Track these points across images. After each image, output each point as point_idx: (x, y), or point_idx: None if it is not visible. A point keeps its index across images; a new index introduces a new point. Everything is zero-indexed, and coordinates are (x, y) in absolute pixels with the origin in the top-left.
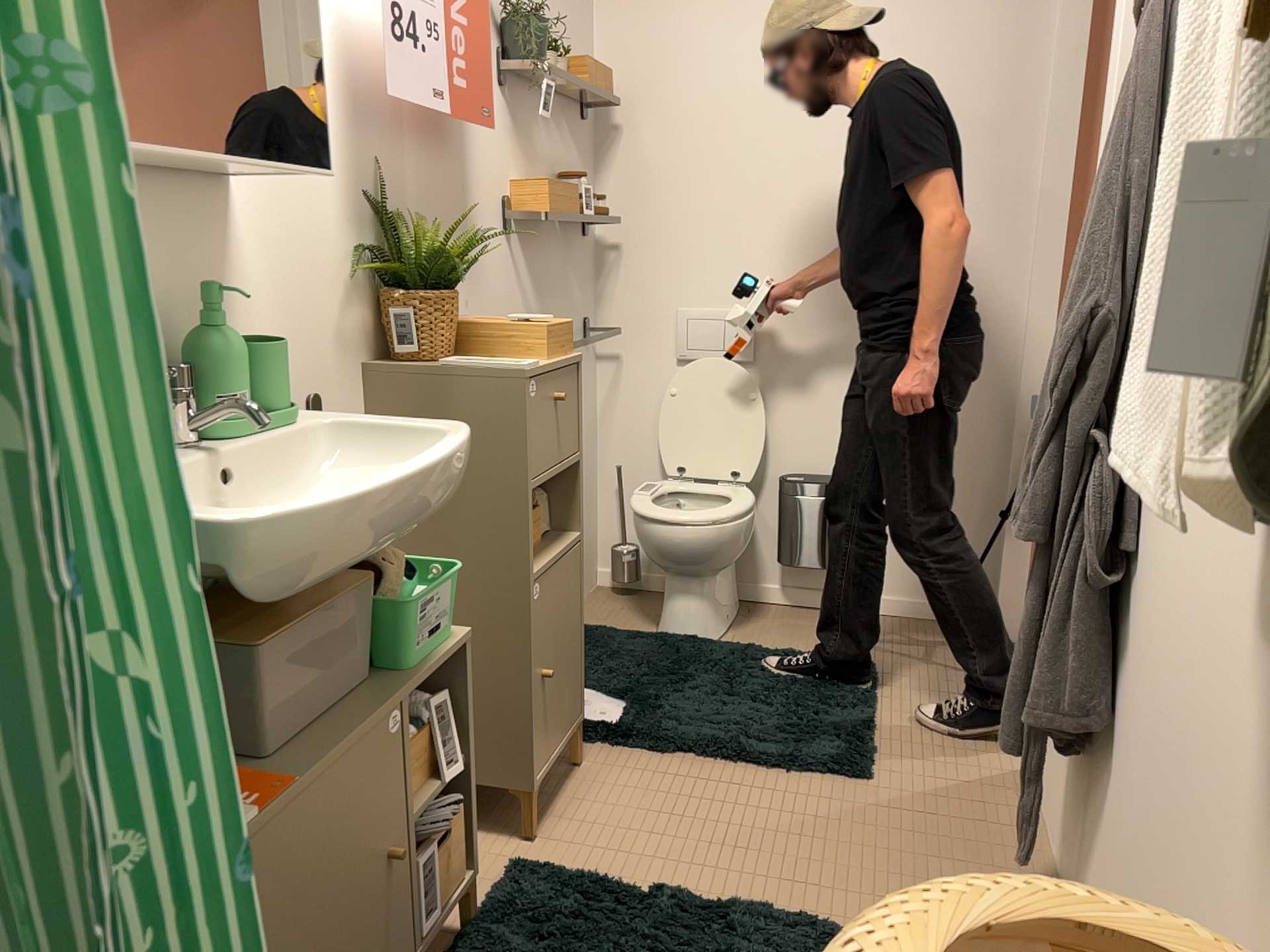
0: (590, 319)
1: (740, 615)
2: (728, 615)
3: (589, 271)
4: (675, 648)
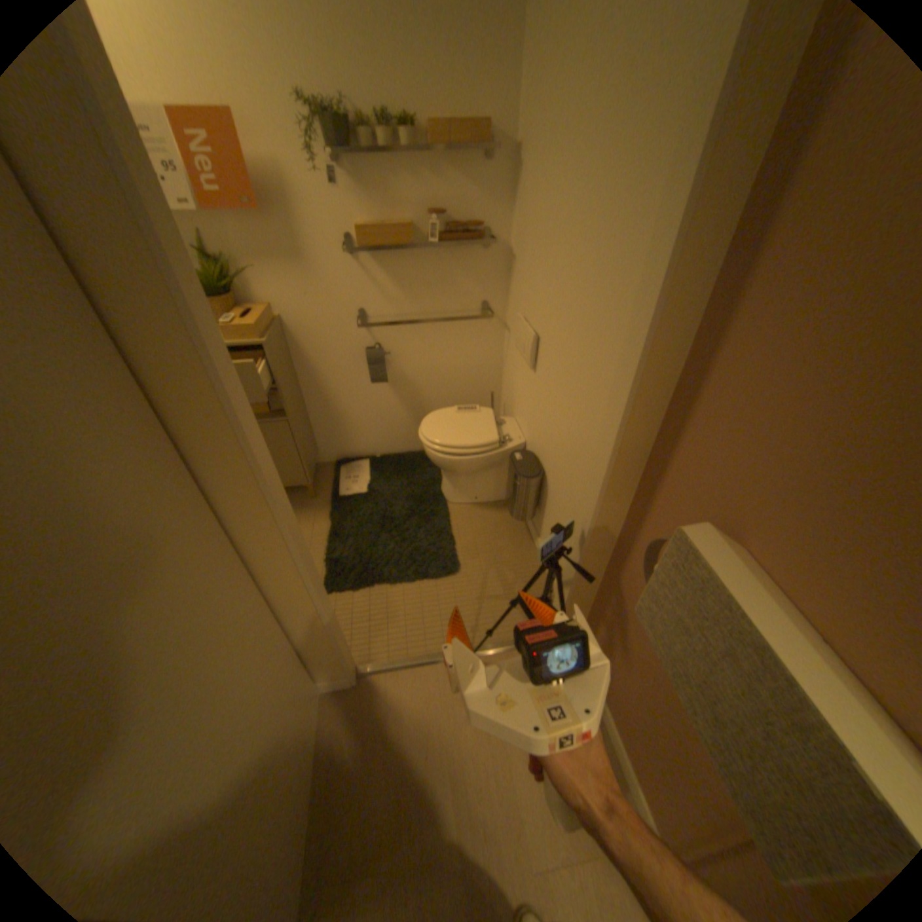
0: (491, 300)
1: (494, 502)
2: (474, 497)
3: (492, 269)
4: (425, 490)
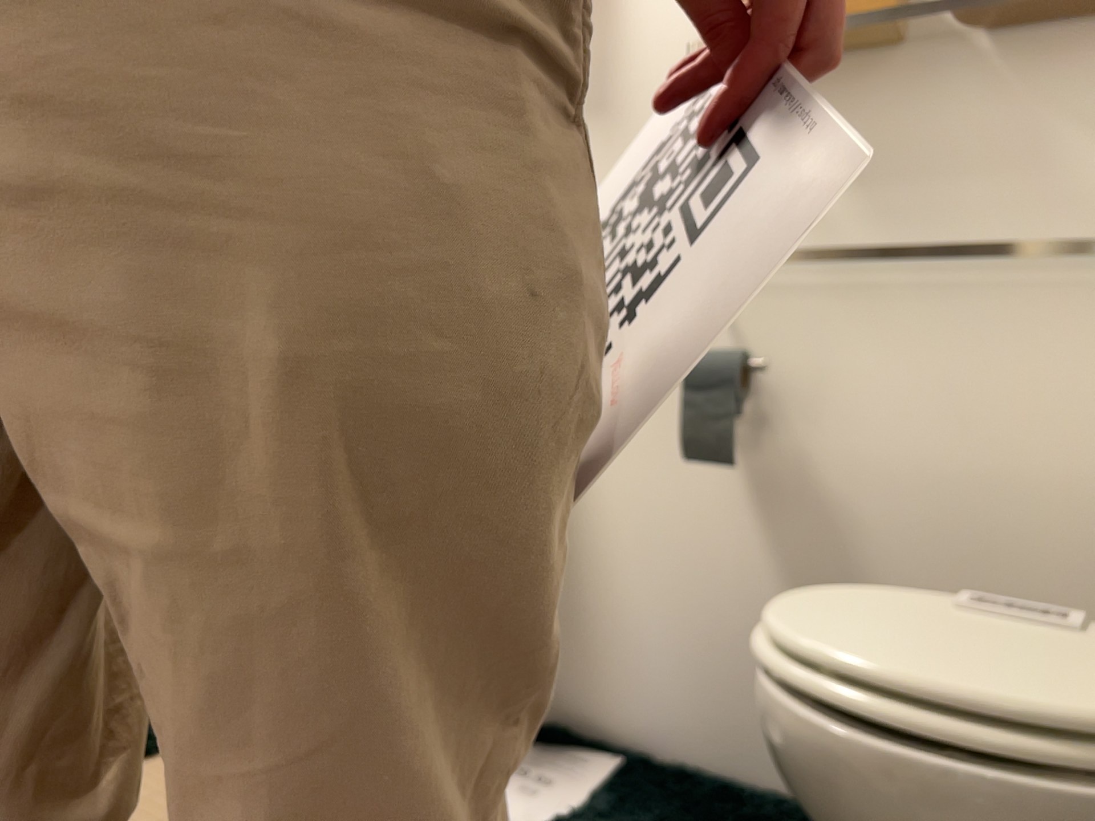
0: None
1: None
2: None
3: None
4: None
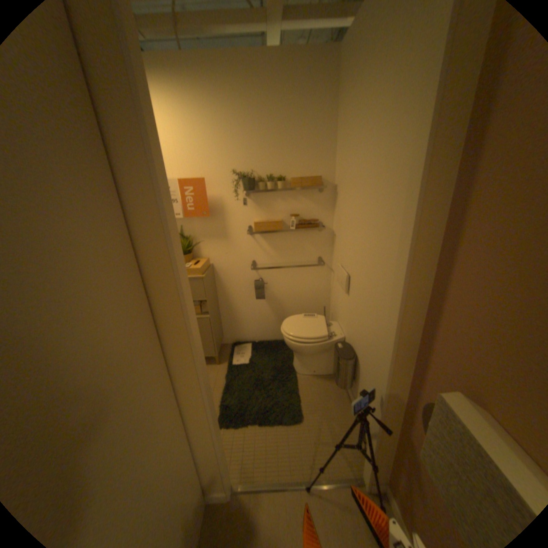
0: (323, 256)
1: (326, 375)
2: (313, 371)
3: (323, 241)
4: (283, 365)
